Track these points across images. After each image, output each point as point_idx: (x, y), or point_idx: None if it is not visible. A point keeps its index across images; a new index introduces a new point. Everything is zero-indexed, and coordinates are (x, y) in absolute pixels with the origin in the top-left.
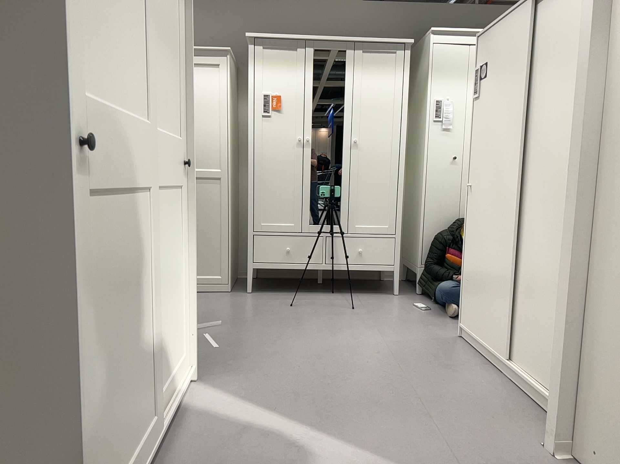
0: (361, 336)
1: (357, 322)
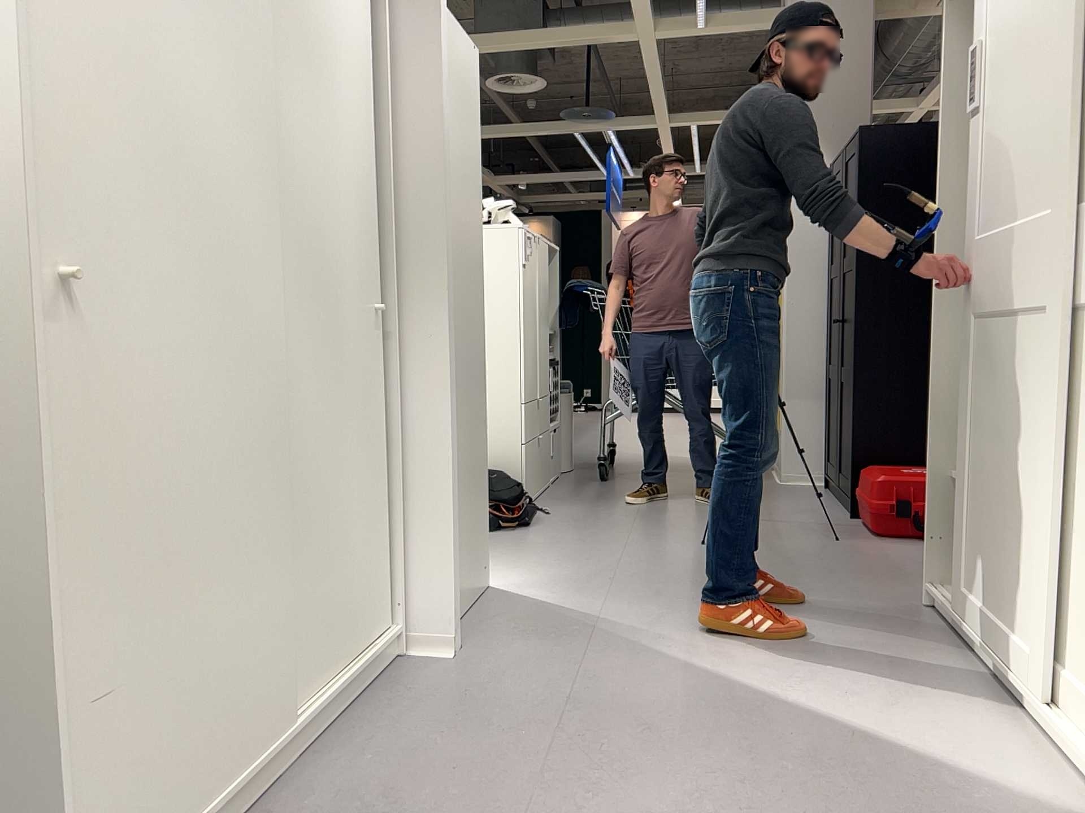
0: None
1: None
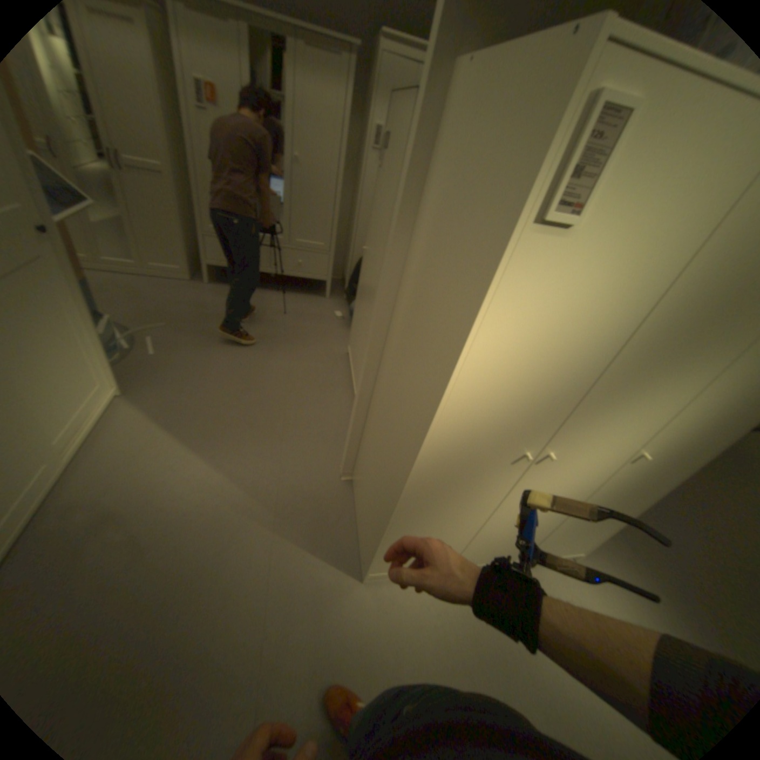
0: (275, 347)
1: (278, 330)
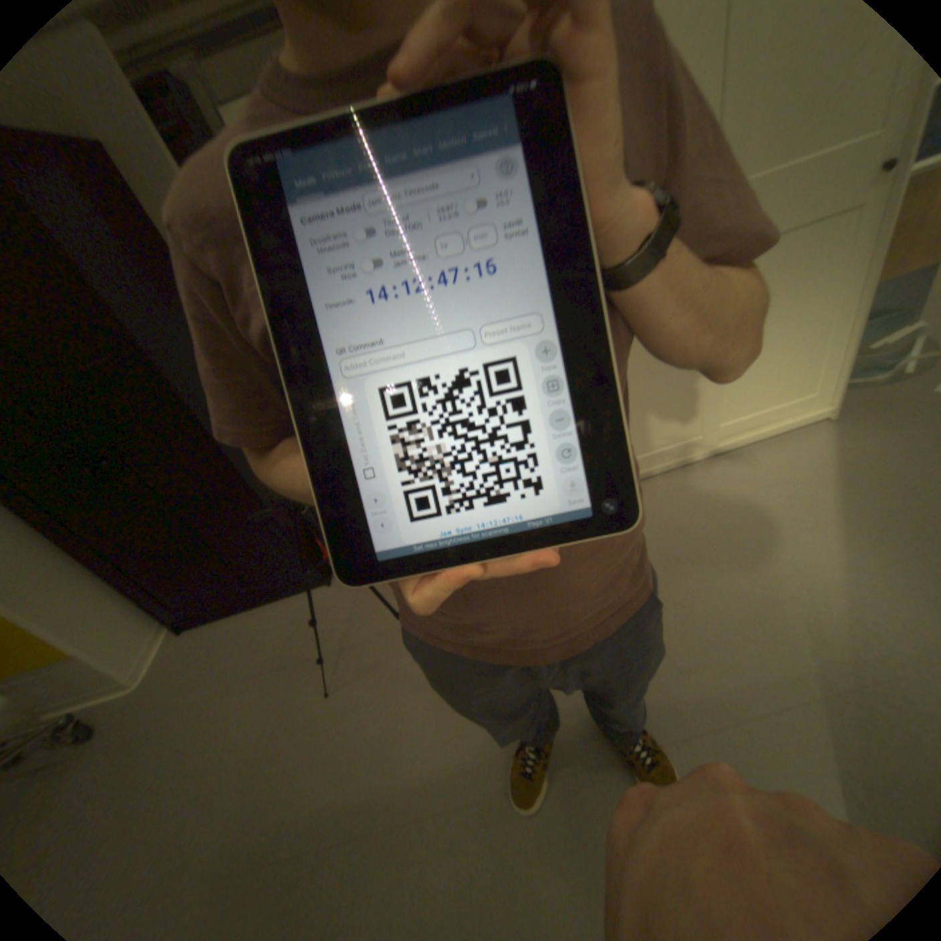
0: None
1: None
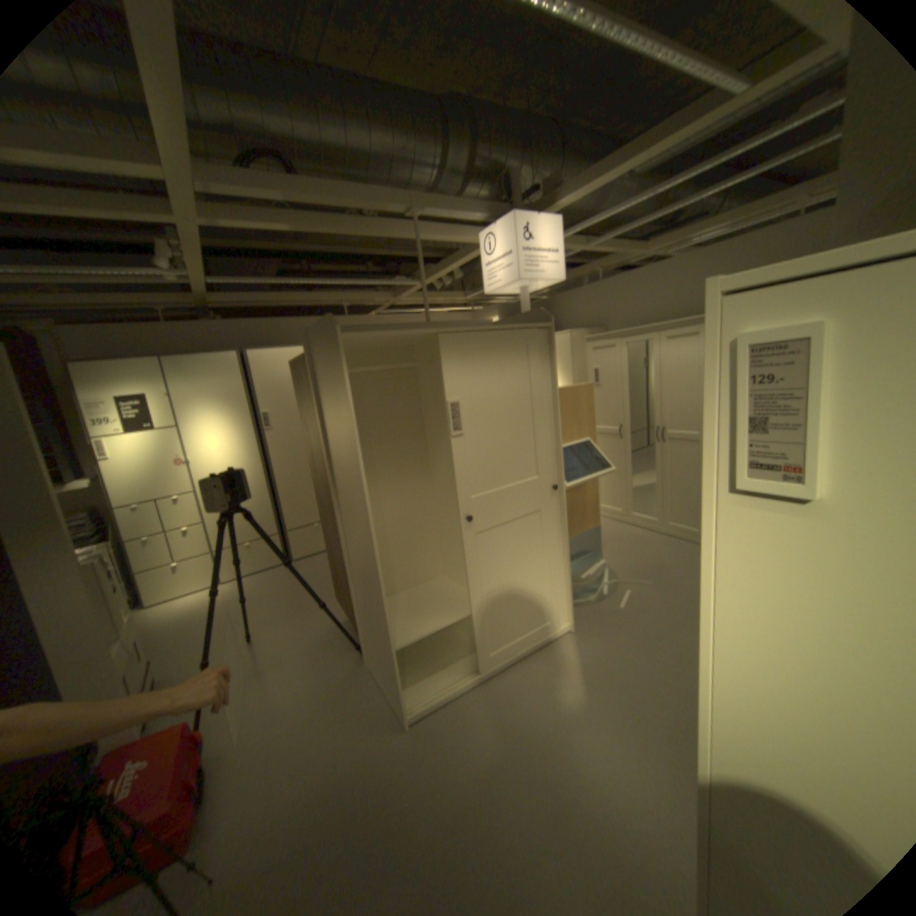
0: None
1: None
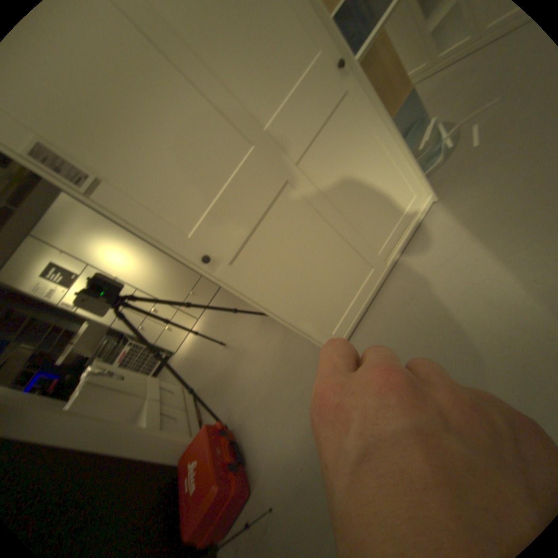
0: None
1: None
